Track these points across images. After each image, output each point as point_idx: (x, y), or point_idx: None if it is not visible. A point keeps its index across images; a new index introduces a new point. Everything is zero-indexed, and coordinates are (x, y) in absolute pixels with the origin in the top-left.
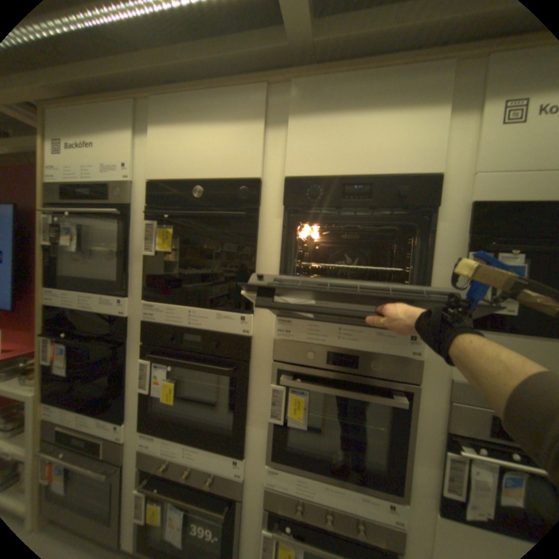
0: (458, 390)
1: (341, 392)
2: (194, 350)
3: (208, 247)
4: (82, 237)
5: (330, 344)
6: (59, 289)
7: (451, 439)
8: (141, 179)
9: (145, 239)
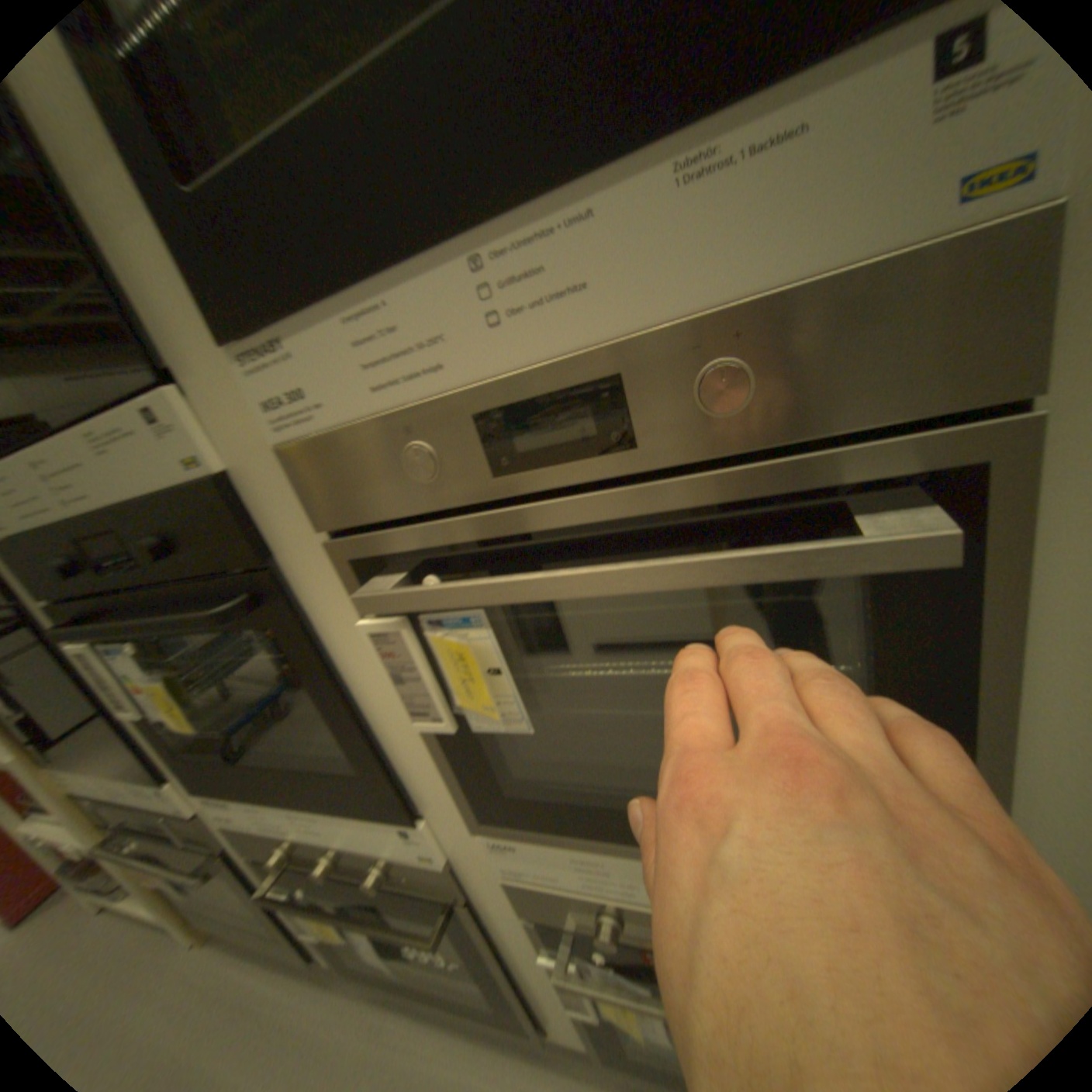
0: None
1: (579, 576)
2: (138, 577)
3: None
4: None
5: (467, 371)
6: None
7: None
8: None
9: None
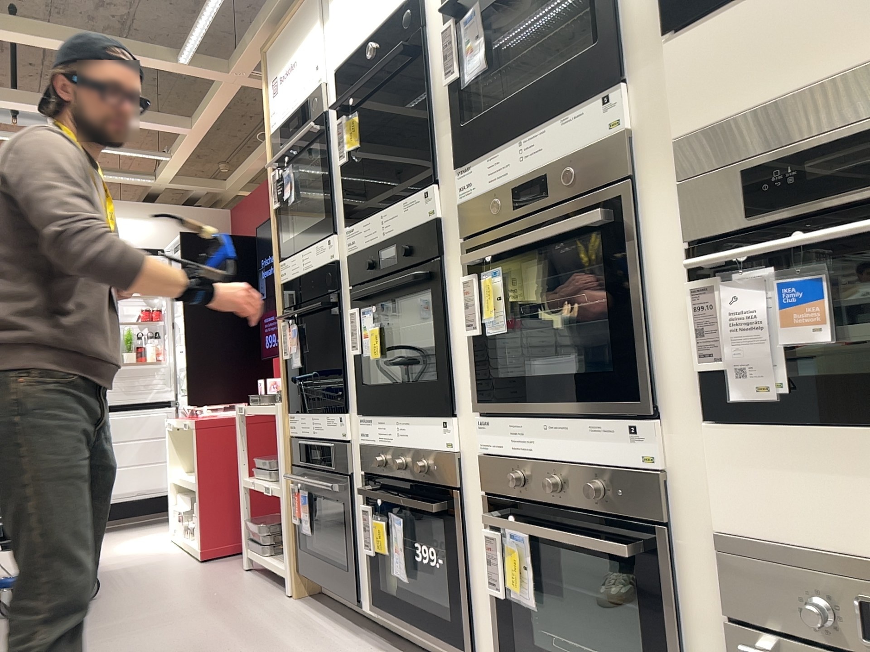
0: (679, 153)
1: (521, 237)
2: (390, 267)
3: (394, 122)
4: (303, 184)
5: (511, 174)
6: (289, 255)
7: (688, 253)
8: (332, 76)
9: (341, 148)
